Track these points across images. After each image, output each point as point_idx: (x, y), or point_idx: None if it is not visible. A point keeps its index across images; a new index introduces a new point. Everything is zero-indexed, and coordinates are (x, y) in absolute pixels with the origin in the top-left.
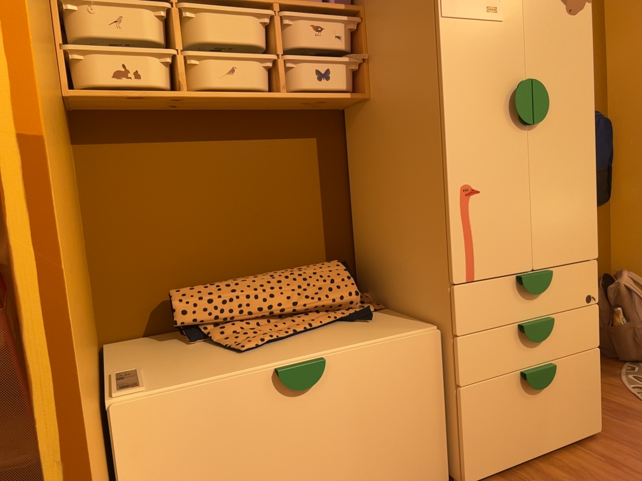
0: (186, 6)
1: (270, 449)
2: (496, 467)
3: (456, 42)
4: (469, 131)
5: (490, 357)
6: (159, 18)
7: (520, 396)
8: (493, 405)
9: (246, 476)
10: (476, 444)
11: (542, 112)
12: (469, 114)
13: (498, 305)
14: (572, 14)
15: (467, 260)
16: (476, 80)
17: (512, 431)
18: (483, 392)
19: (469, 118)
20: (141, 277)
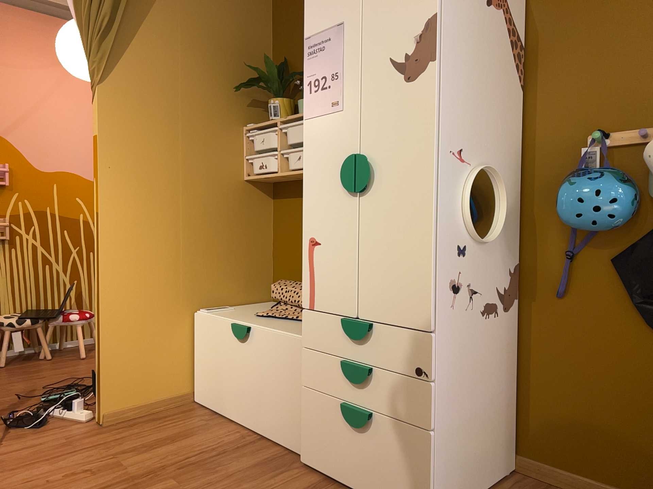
0: (280, 126)
1: (230, 363)
2: (320, 467)
3: (311, 134)
4: (316, 197)
5: (321, 375)
6: (275, 134)
7: (342, 424)
8: (321, 415)
9: (223, 370)
10: (308, 436)
11: (362, 181)
12: (316, 185)
13: (329, 336)
14: (410, 81)
15: (309, 293)
16: (322, 159)
17: (334, 448)
18: (315, 400)
19: (316, 188)
20: (287, 271)
